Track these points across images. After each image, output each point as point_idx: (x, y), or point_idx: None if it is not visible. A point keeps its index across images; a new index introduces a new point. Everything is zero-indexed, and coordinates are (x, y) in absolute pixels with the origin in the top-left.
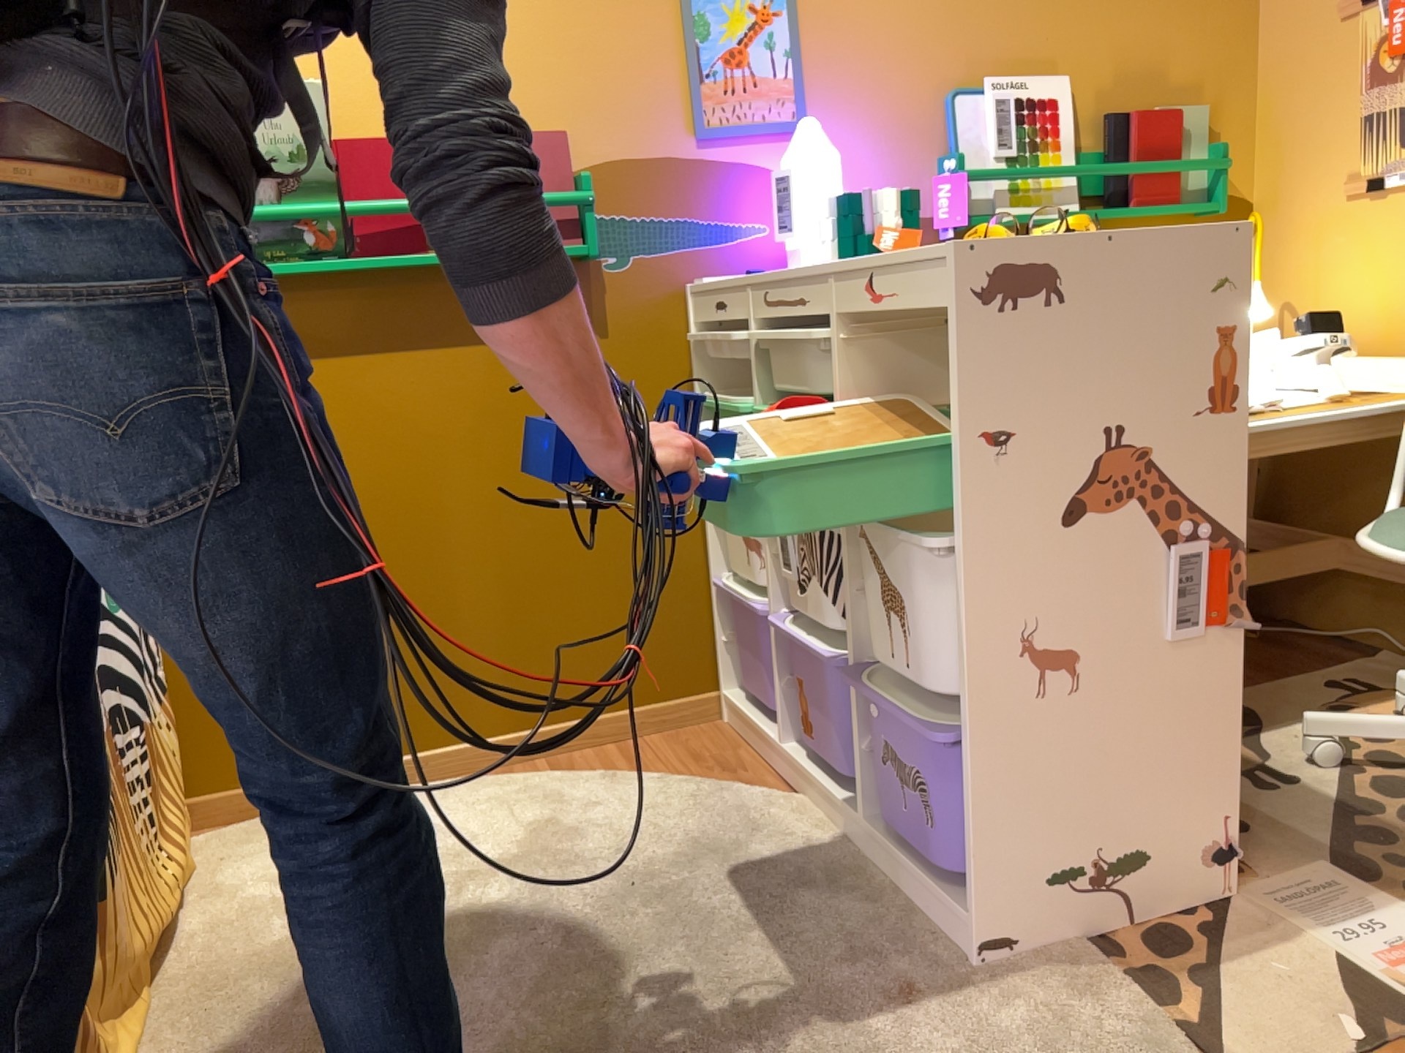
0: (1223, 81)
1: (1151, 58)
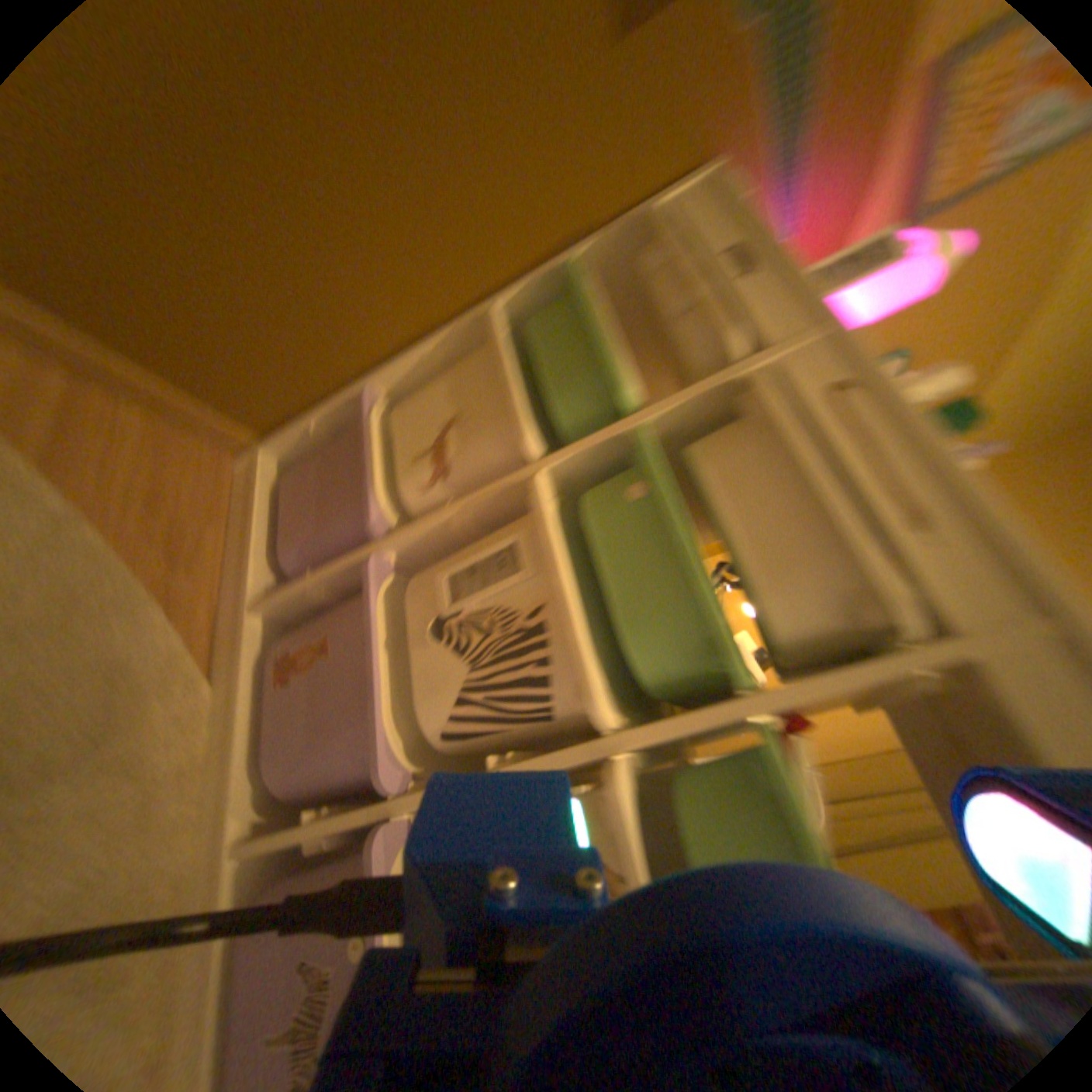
0: None
1: None
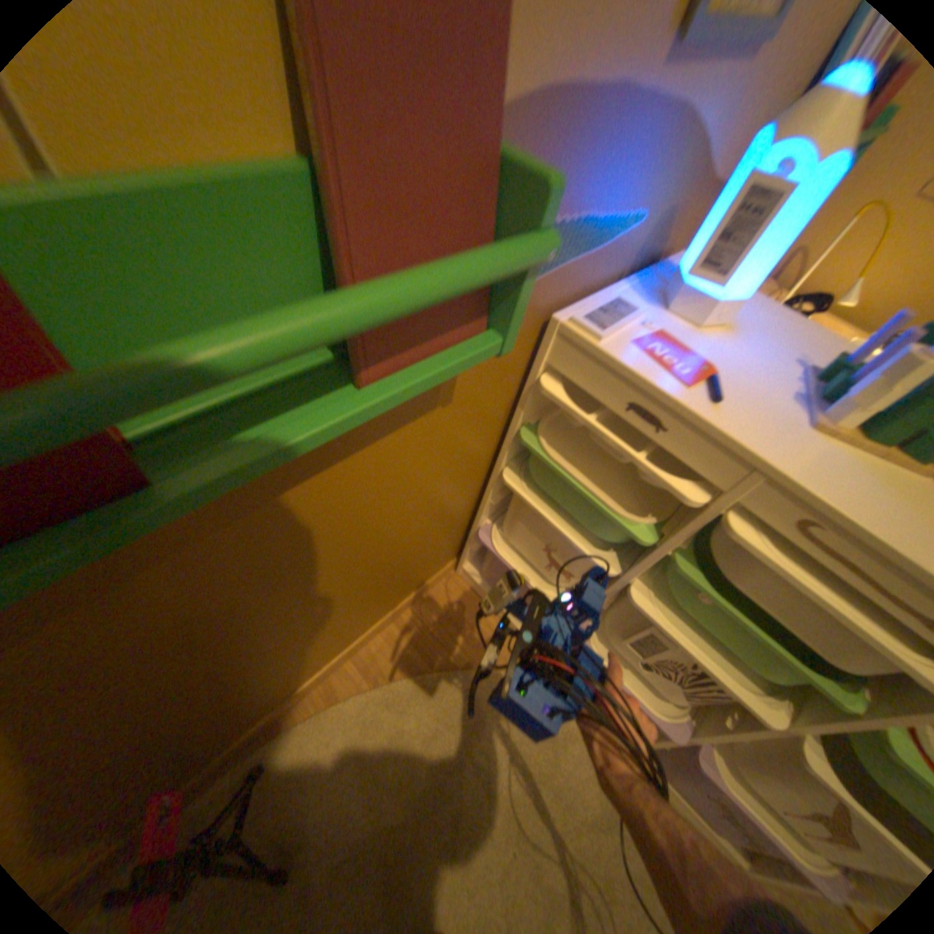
0: None
1: None
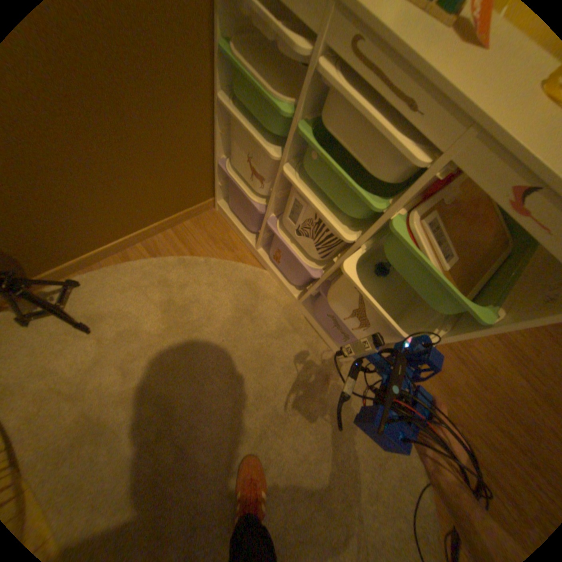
0: None
1: None
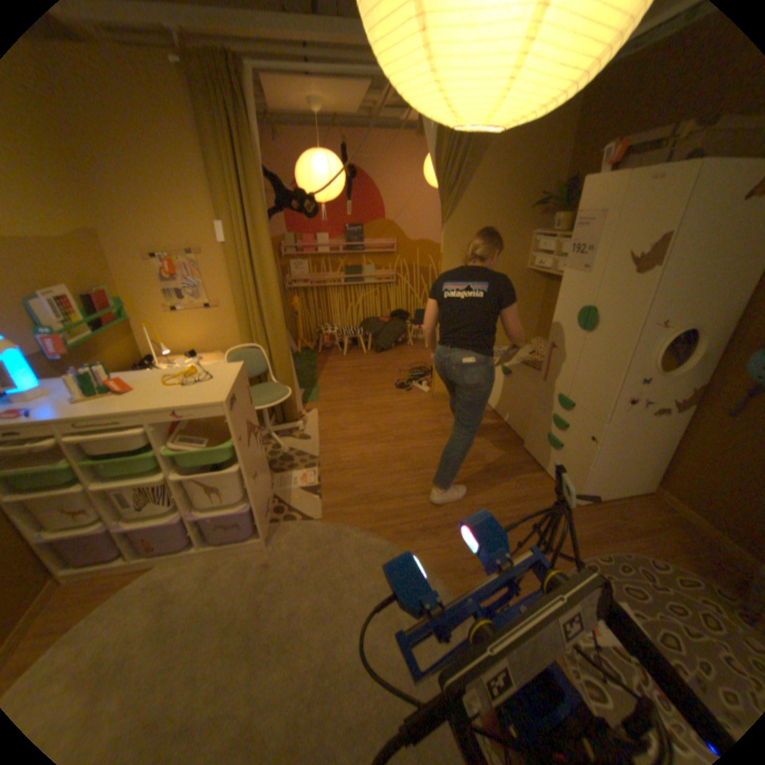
0: (103, 273)
1: (82, 270)
